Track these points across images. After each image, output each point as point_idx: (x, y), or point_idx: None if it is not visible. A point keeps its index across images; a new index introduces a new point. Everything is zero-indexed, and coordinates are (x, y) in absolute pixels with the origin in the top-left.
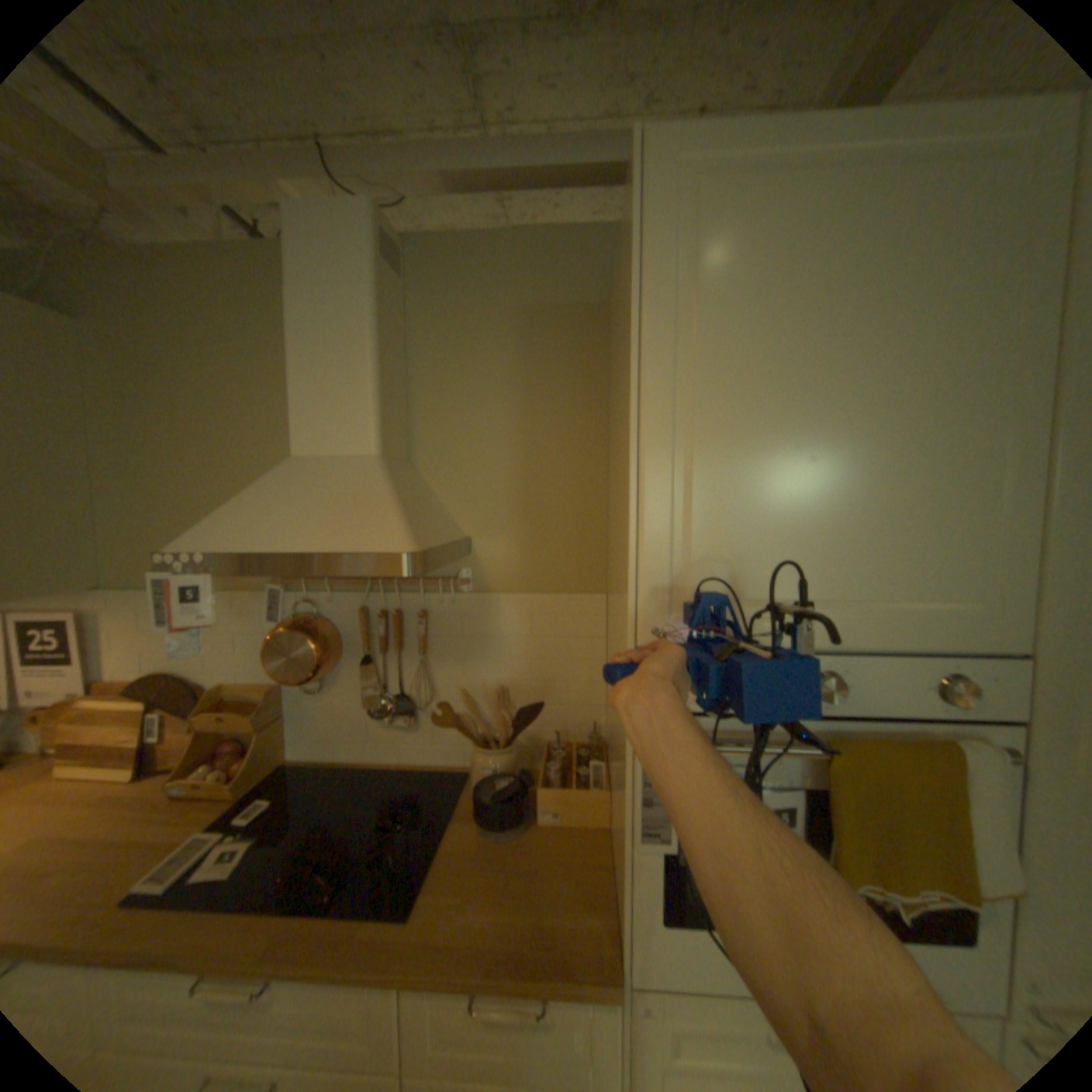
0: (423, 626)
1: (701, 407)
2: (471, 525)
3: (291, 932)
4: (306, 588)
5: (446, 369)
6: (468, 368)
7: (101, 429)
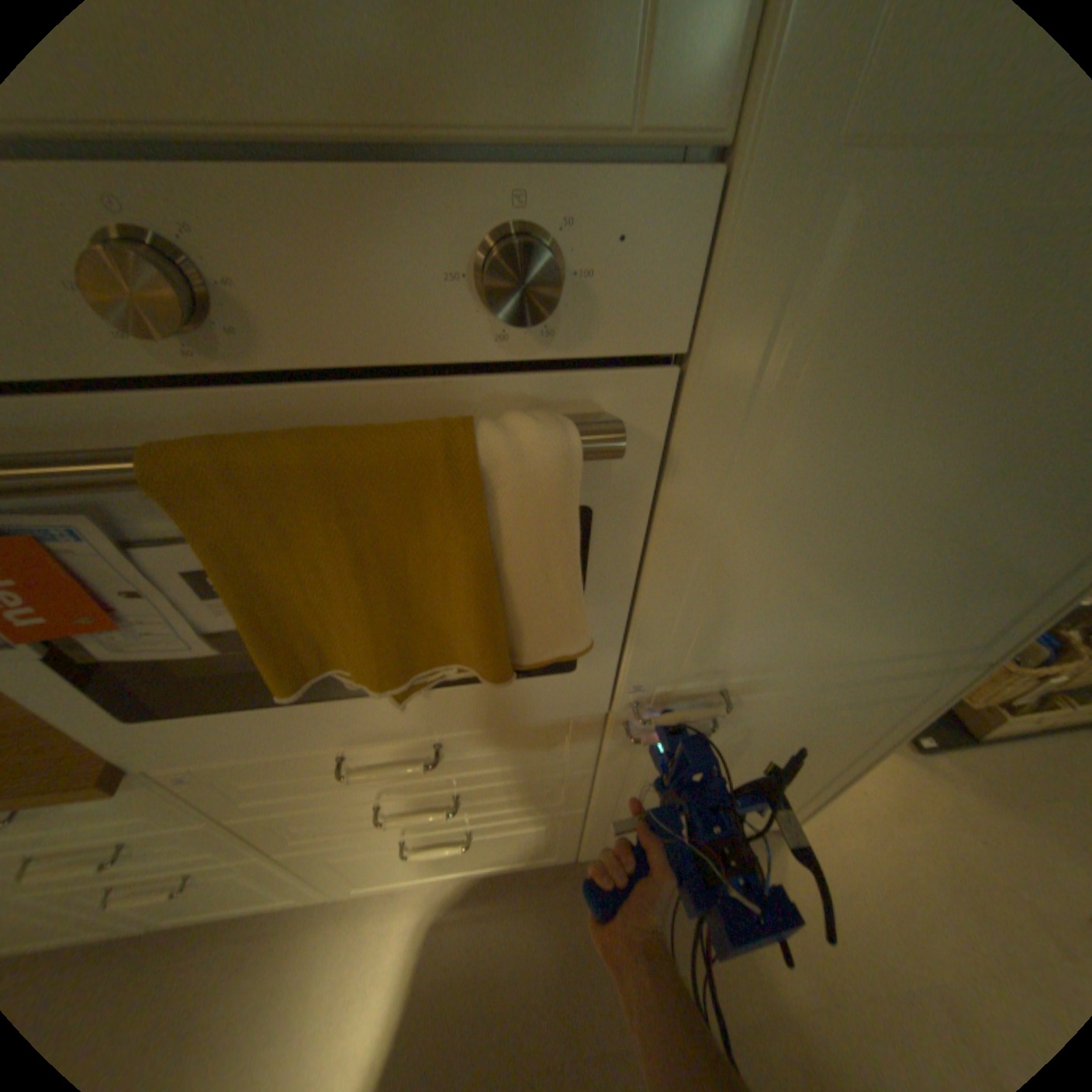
0: None
1: None
2: None
3: None
4: None
5: None
6: None
7: None
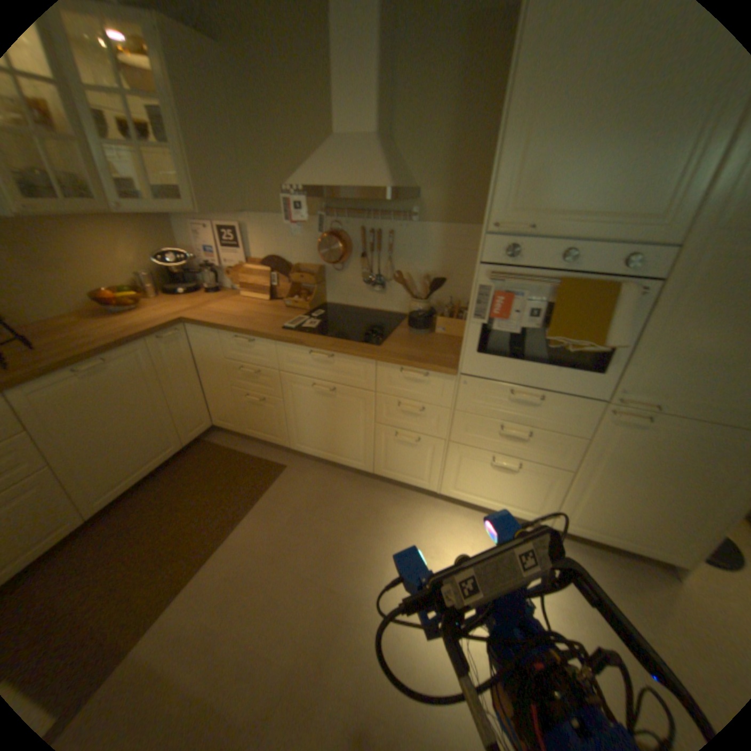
0: (390, 239)
1: (541, 97)
2: (420, 179)
3: (339, 342)
4: (334, 215)
5: (415, 68)
6: (428, 66)
7: (234, 117)
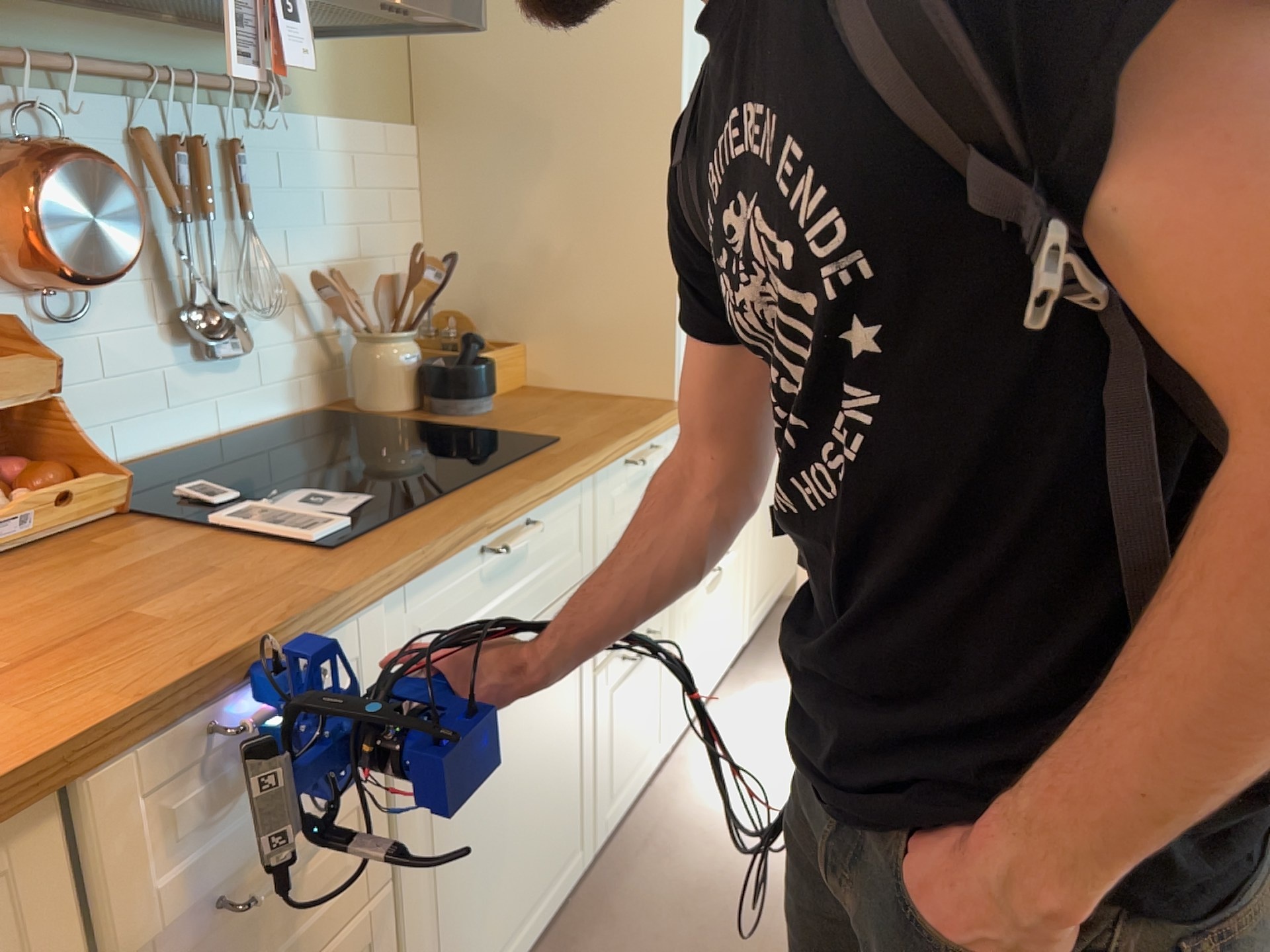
0: (237, 173)
1: None
2: None
3: (513, 474)
4: (15, 82)
5: None
6: None
7: None
